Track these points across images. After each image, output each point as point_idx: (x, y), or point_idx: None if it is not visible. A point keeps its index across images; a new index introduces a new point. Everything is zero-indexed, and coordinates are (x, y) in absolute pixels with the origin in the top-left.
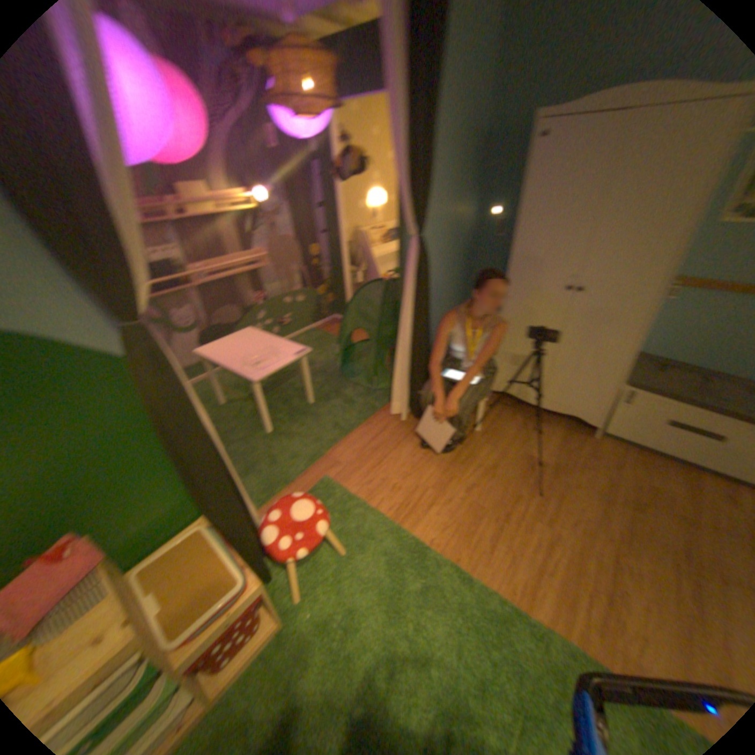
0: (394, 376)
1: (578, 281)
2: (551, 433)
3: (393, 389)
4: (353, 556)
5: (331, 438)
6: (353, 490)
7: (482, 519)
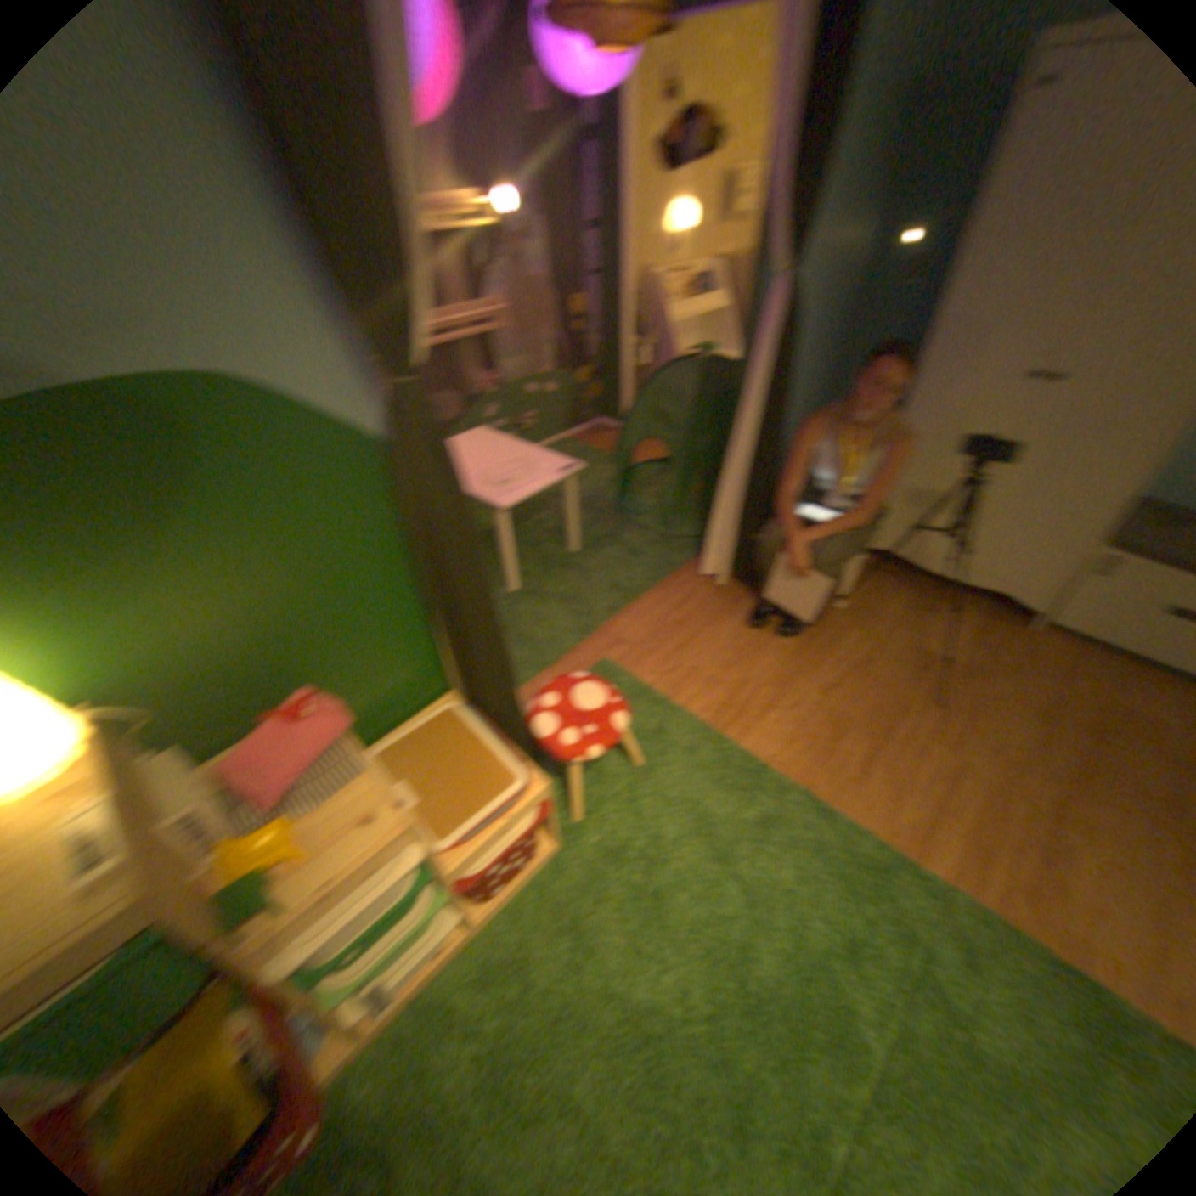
0: (715, 515)
1: (1053, 364)
2: (959, 619)
3: (709, 535)
4: (654, 769)
5: (609, 605)
6: (647, 681)
7: (847, 734)
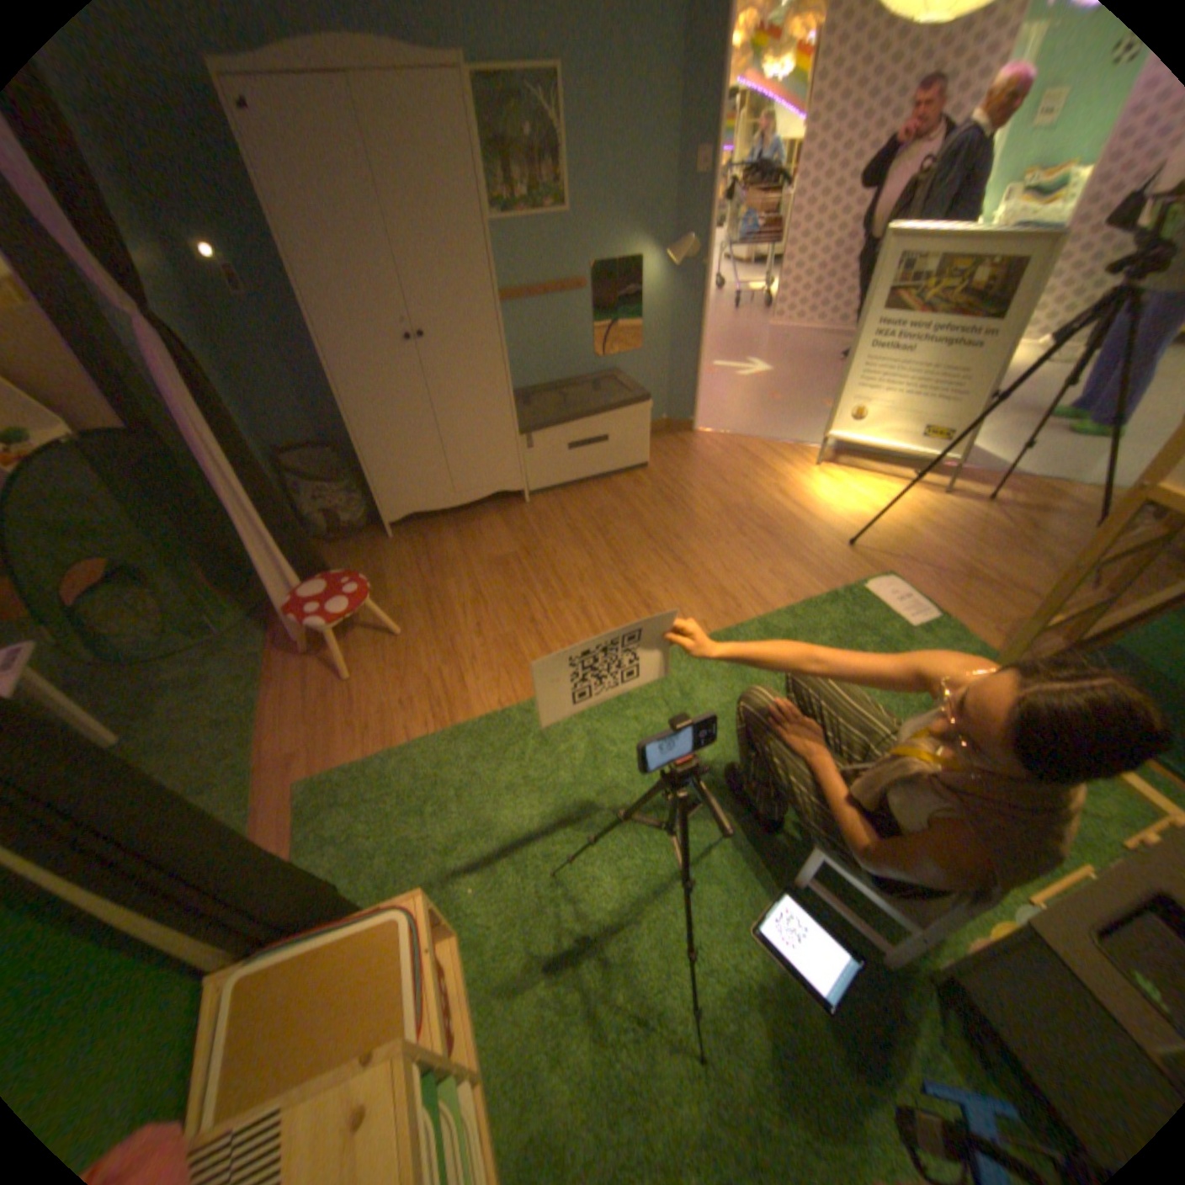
0: (257, 581)
1: (408, 326)
2: (489, 525)
3: (267, 602)
4: (442, 801)
5: (232, 746)
6: (354, 759)
7: (515, 644)
